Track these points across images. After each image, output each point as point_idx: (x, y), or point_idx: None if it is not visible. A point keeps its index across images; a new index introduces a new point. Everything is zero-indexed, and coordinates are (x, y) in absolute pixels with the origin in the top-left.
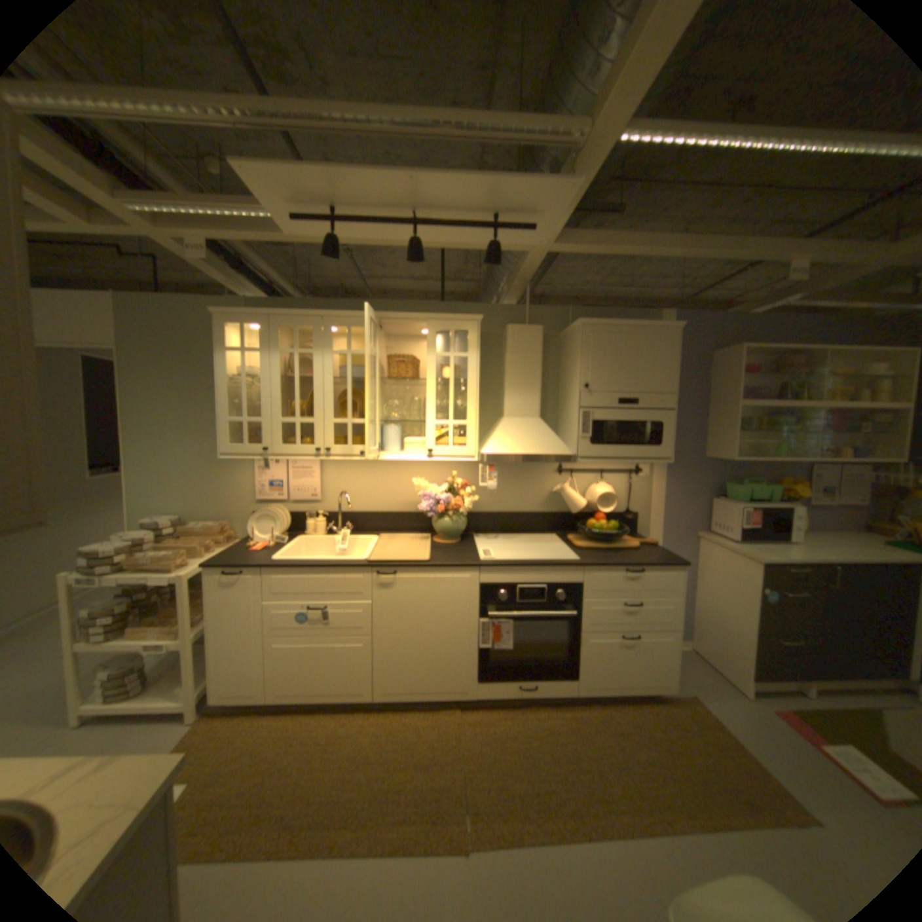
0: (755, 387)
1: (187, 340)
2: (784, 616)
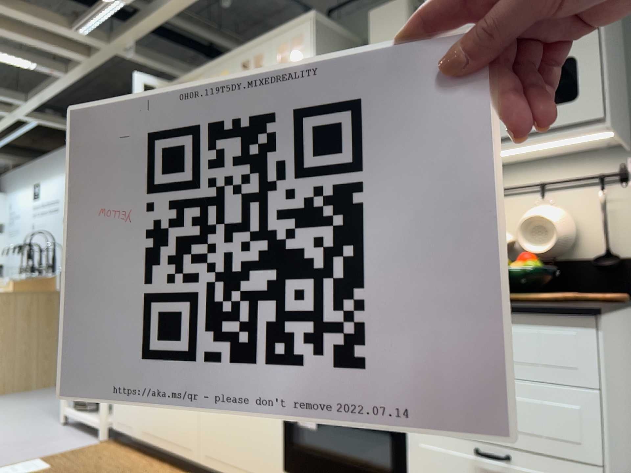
0: None
1: None
2: None
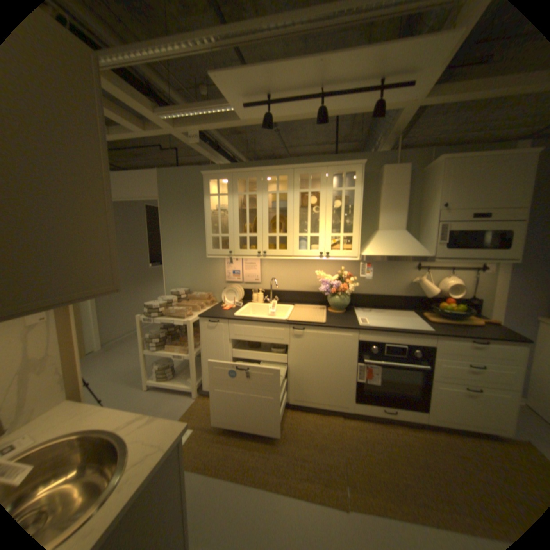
0: None
1: (191, 192)
2: None
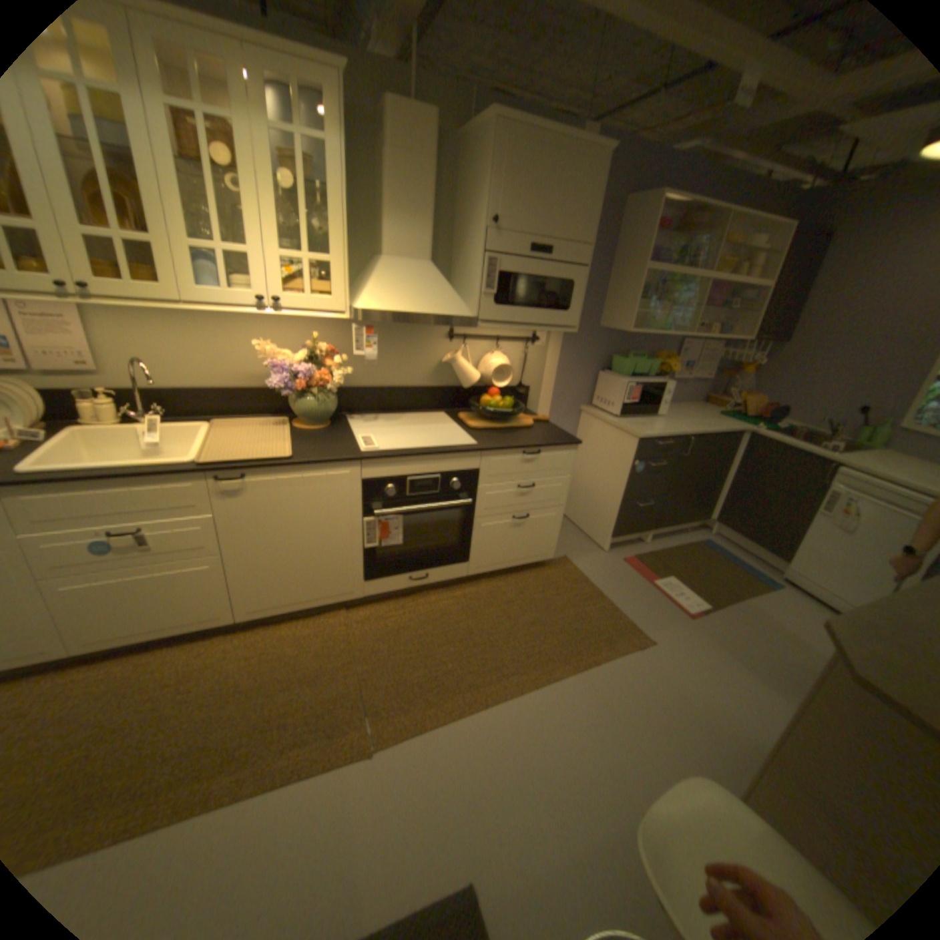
0: (657, 247)
1: None
2: (644, 482)
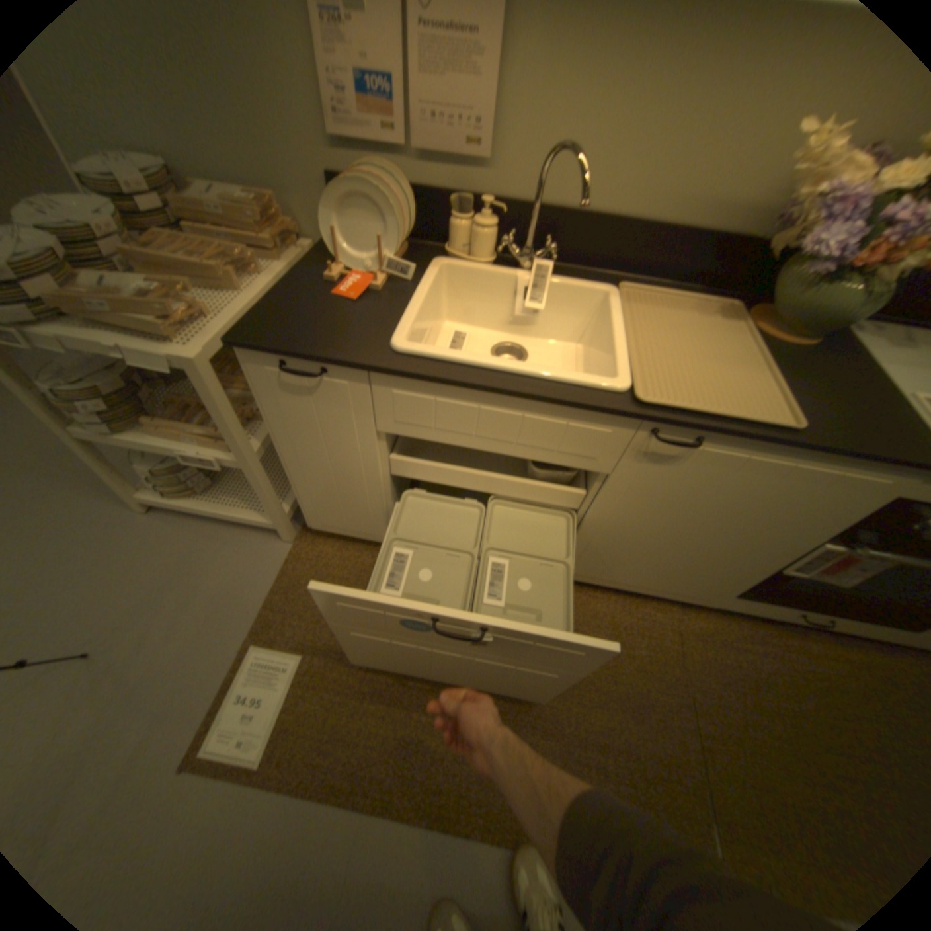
0: None
1: None
2: None
